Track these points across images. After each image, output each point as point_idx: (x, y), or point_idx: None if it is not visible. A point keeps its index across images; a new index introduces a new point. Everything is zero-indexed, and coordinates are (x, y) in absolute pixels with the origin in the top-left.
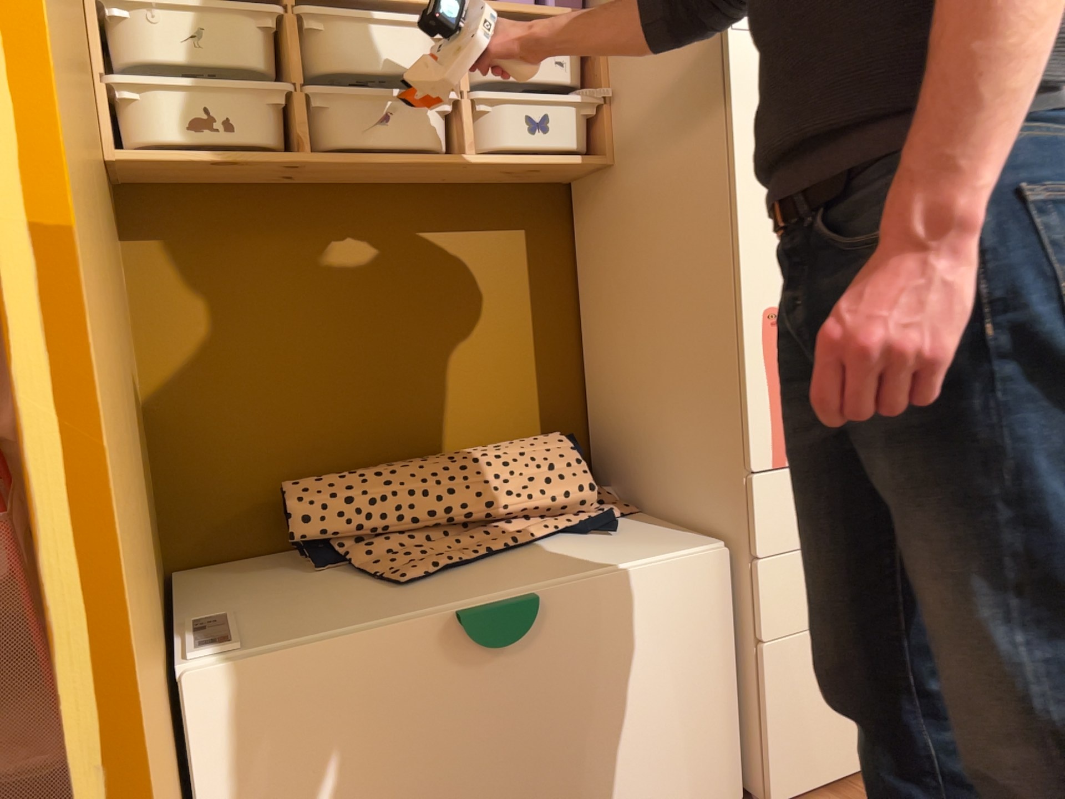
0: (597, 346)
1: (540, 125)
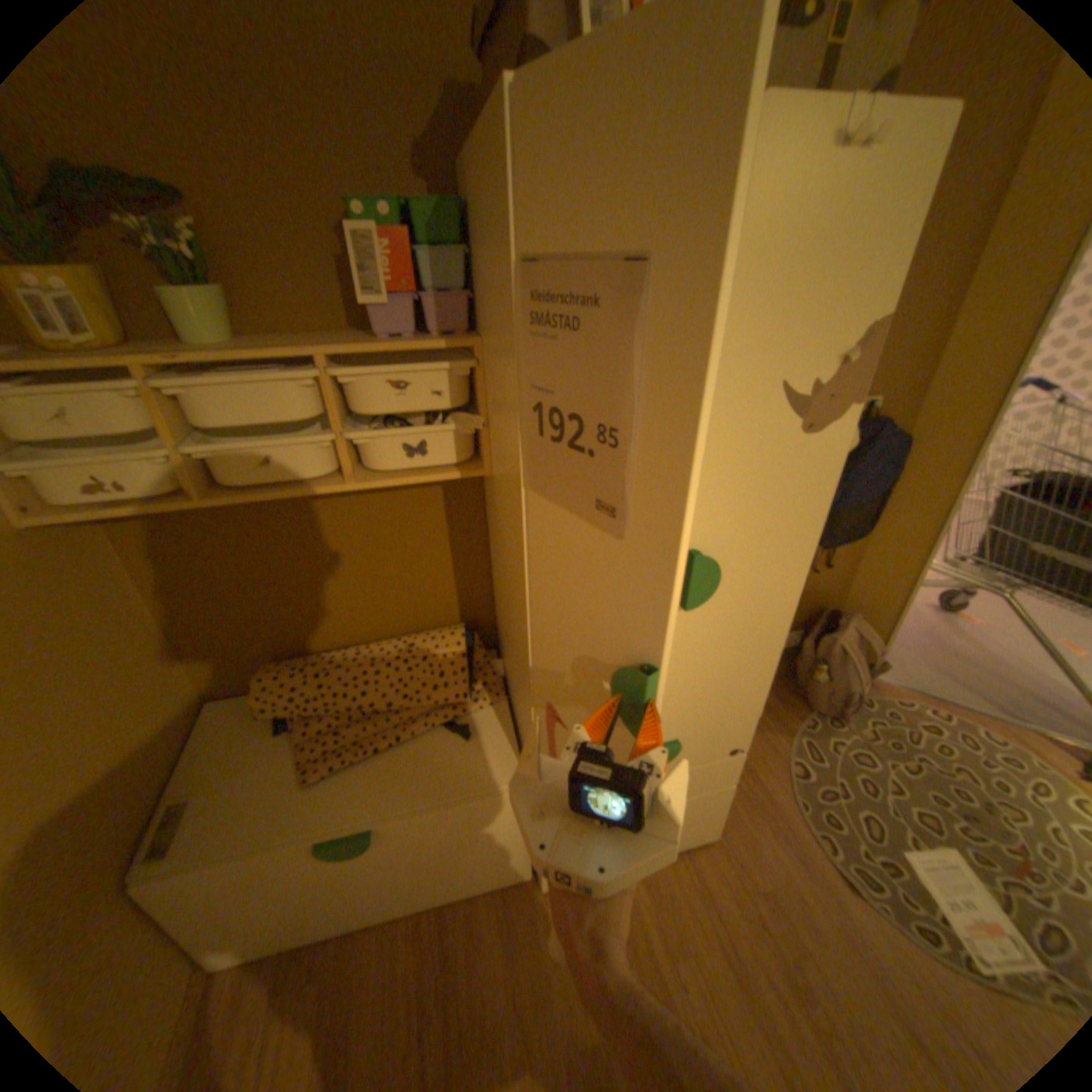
0: (496, 573)
1: (417, 453)
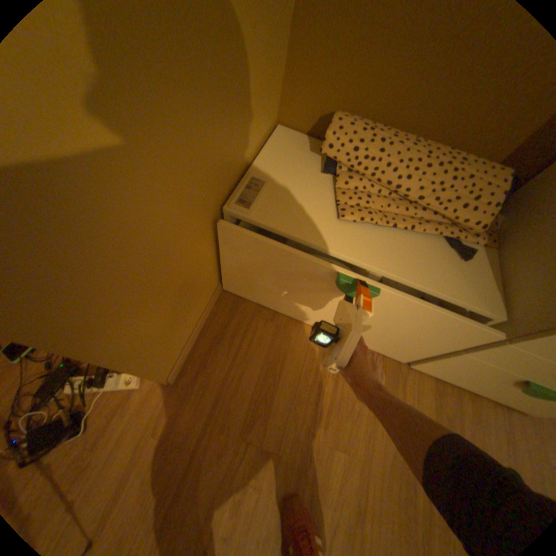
0: None
1: None
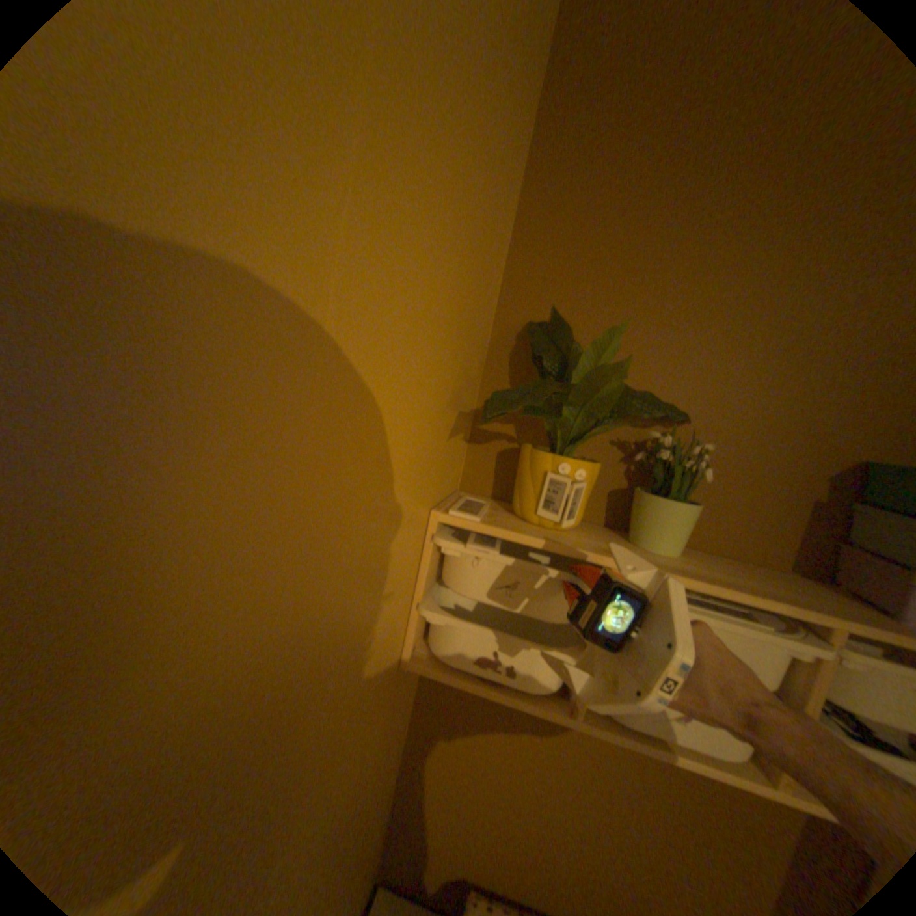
0: None
1: None
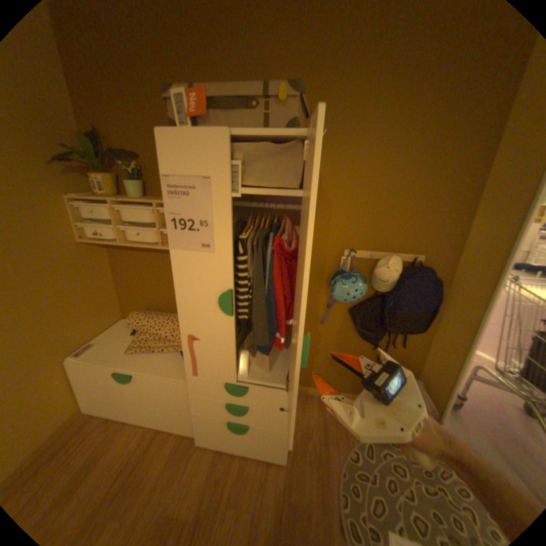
0: None
1: None
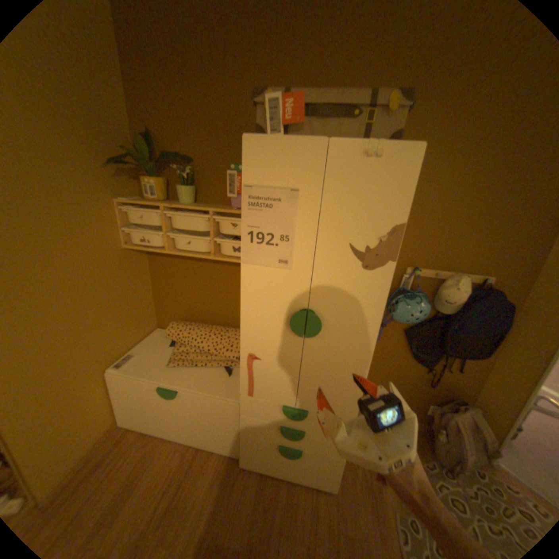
0: None
1: (236, 251)
